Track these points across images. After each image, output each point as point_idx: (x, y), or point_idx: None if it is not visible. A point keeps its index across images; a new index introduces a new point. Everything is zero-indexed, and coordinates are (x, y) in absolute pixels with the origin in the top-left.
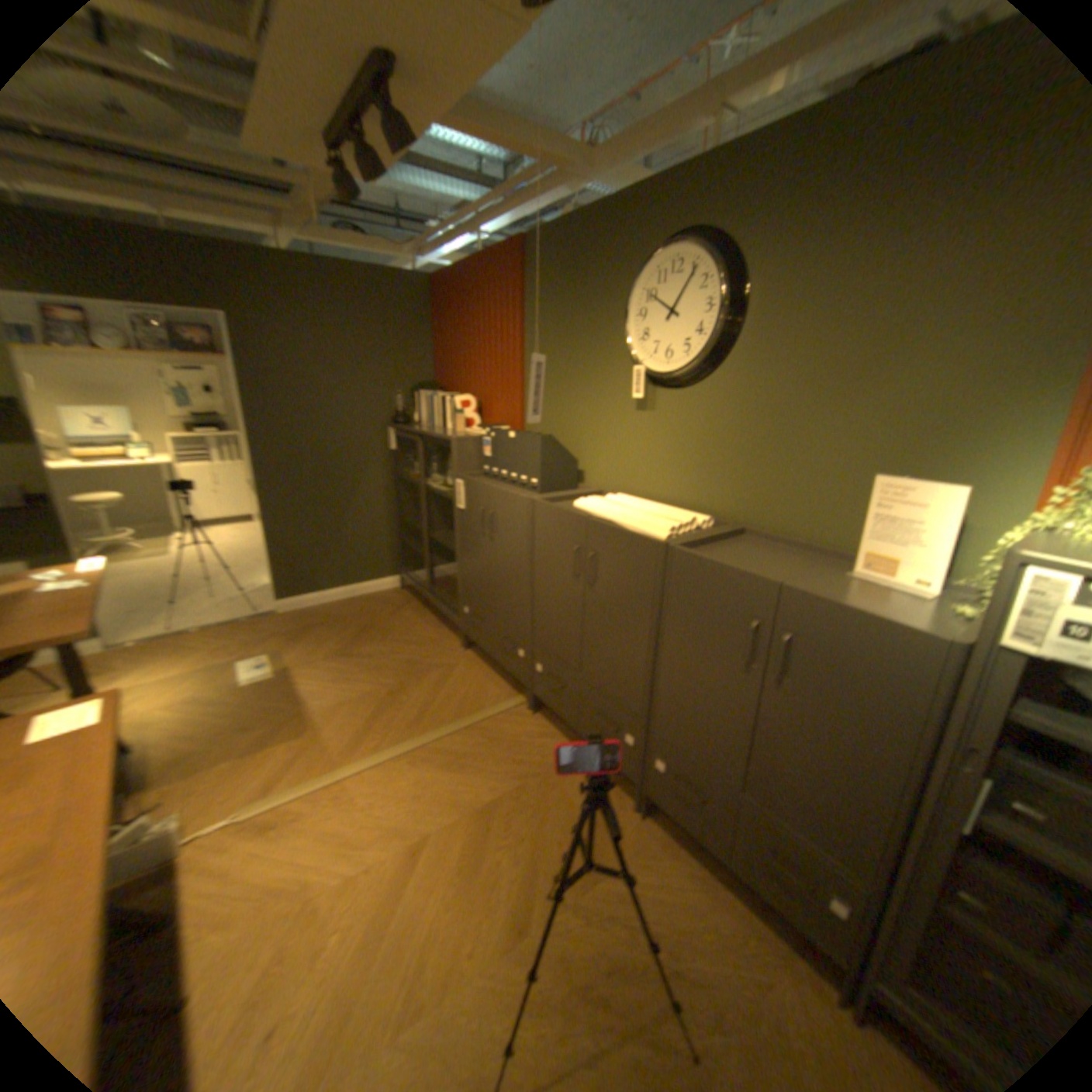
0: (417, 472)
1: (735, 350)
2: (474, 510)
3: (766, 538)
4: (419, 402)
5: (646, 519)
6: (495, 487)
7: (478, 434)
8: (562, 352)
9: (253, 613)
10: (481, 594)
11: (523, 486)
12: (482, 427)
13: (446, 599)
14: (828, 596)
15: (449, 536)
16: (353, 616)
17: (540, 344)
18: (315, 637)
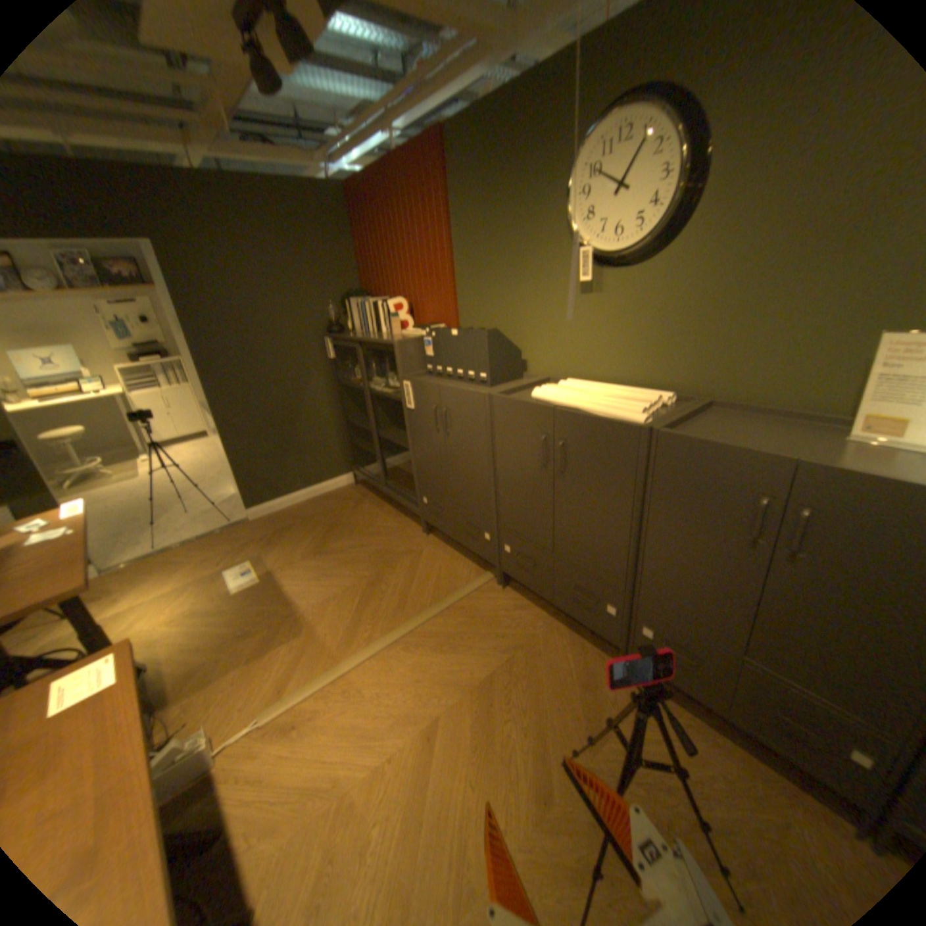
0: (359, 377)
1: (692, 218)
2: (426, 409)
3: (738, 408)
4: (352, 311)
5: (613, 402)
6: (447, 386)
7: (417, 335)
8: (495, 244)
9: (230, 524)
10: (440, 485)
11: (472, 382)
12: (416, 328)
13: (403, 492)
14: (858, 468)
15: (398, 434)
16: (320, 516)
17: (470, 239)
18: (291, 539)
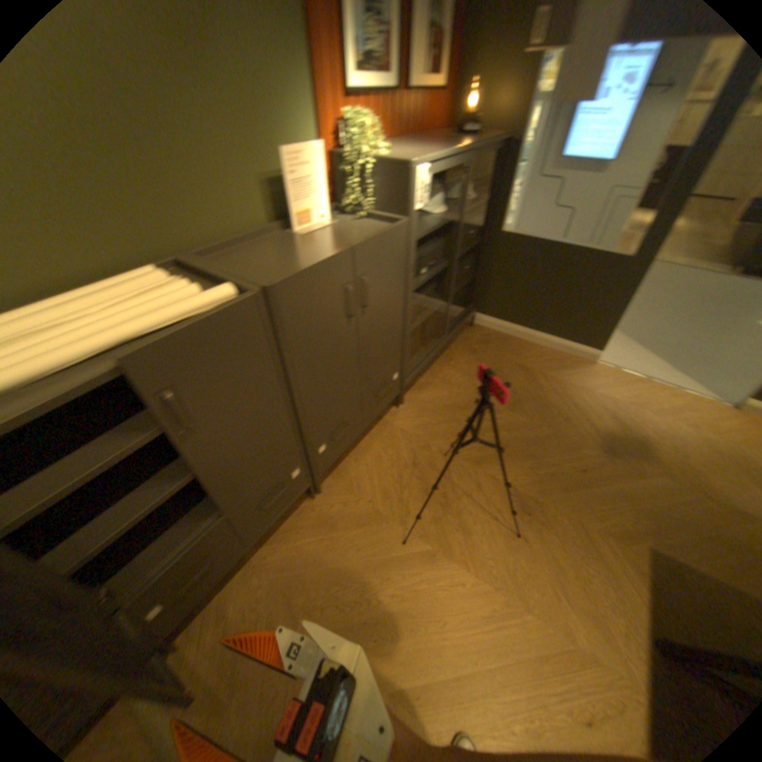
0: None
1: None
2: None
3: (217, 249)
4: None
5: (148, 302)
6: None
7: None
8: None
9: None
10: None
11: None
12: None
13: None
14: (367, 237)
15: None
16: None
17: None
18: None
